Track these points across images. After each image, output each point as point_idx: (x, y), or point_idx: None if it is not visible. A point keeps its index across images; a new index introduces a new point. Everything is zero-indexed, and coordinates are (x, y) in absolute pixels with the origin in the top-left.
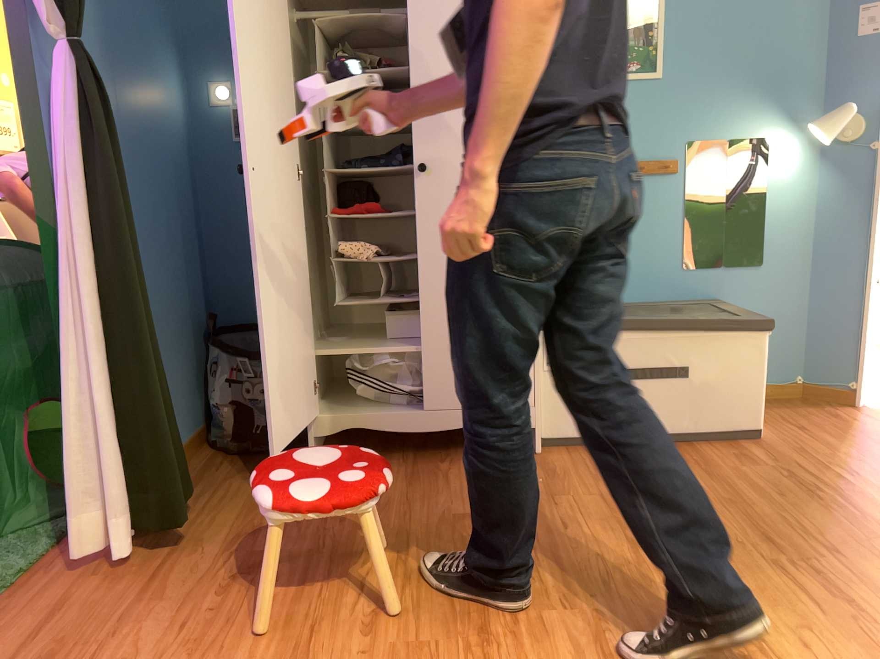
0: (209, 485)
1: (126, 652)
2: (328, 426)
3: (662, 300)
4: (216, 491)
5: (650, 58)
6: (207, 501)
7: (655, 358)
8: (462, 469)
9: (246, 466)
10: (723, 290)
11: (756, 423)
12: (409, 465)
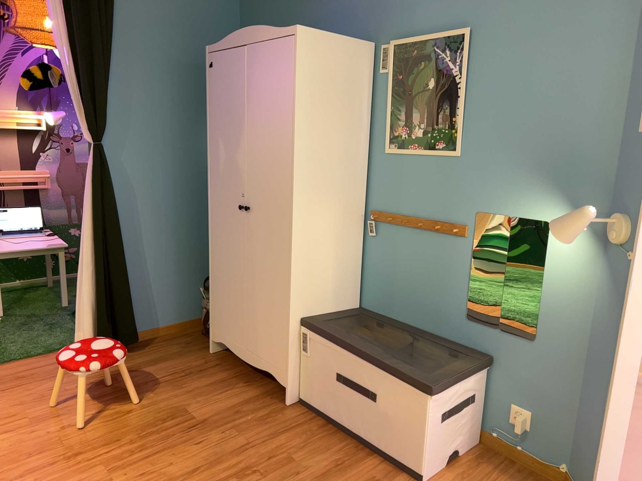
0: (162, 345)
1: (27, 391)
2: (215, 338)
3: (449, 338)
4: (158, 349)
5: (453, 139)
6: (147, 352)
7: (357, 377)
8: (241, 393)
9: (187, 344)
10: (498, 349)
11: (419, 468)
12: (230, 378)
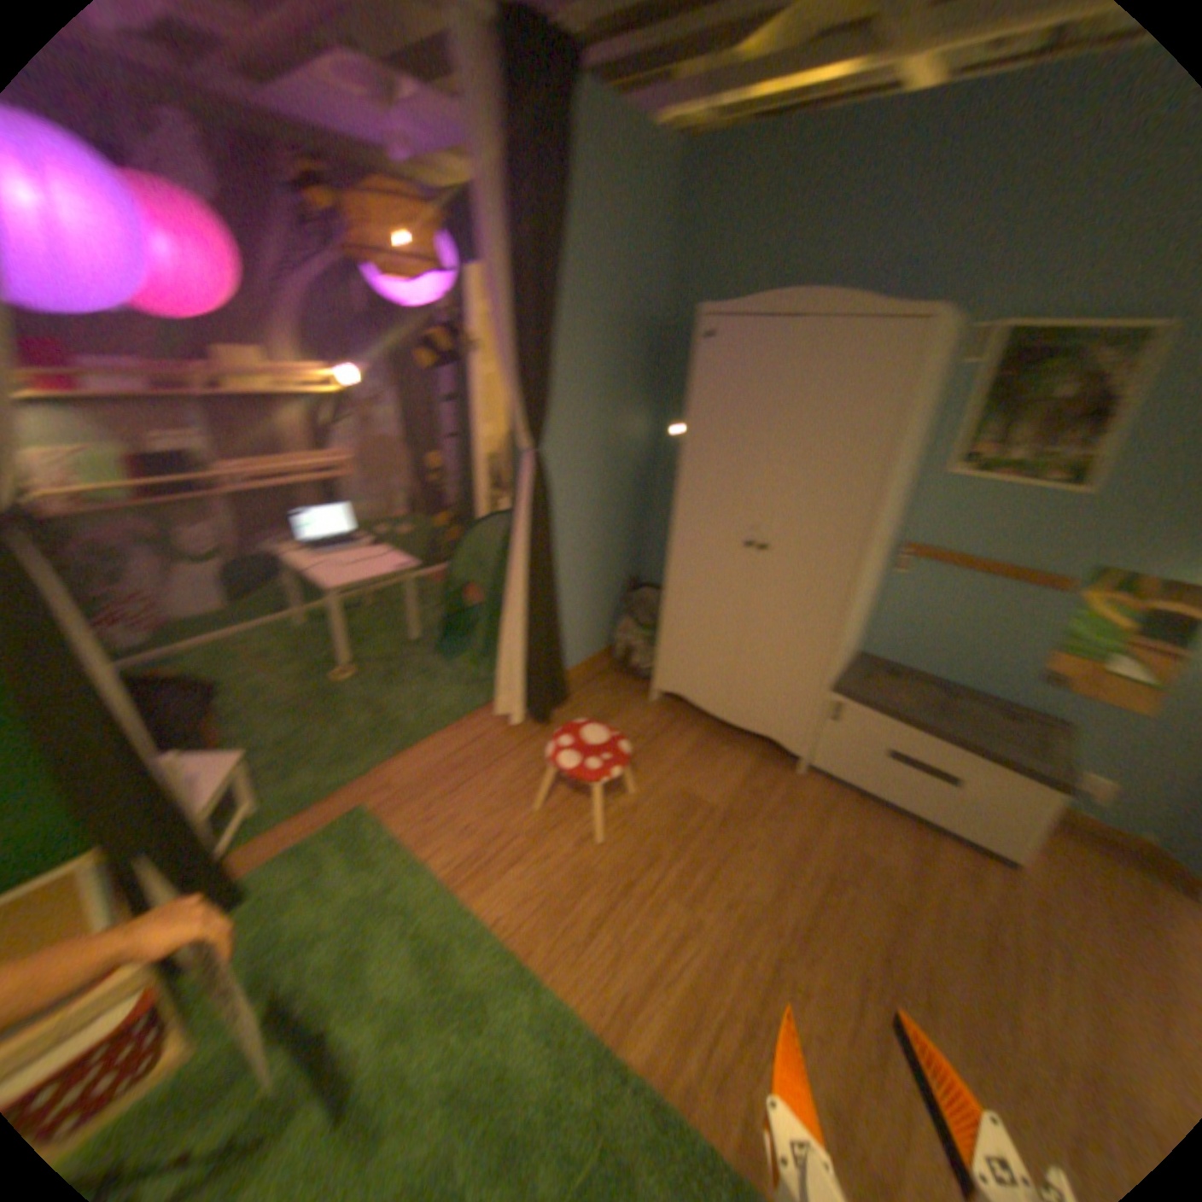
0: (590, 695)
1: (488, 789)
2: (668, 688)
3: (1007, 699)
4: (590, 701)
5: (1087, 470)
6: (581, 706)
7: (935, 760)
8: (738, 761)
9: (617, 689)
10: (1087, 719)
11: (1023, 860)
12: (708, 739)
